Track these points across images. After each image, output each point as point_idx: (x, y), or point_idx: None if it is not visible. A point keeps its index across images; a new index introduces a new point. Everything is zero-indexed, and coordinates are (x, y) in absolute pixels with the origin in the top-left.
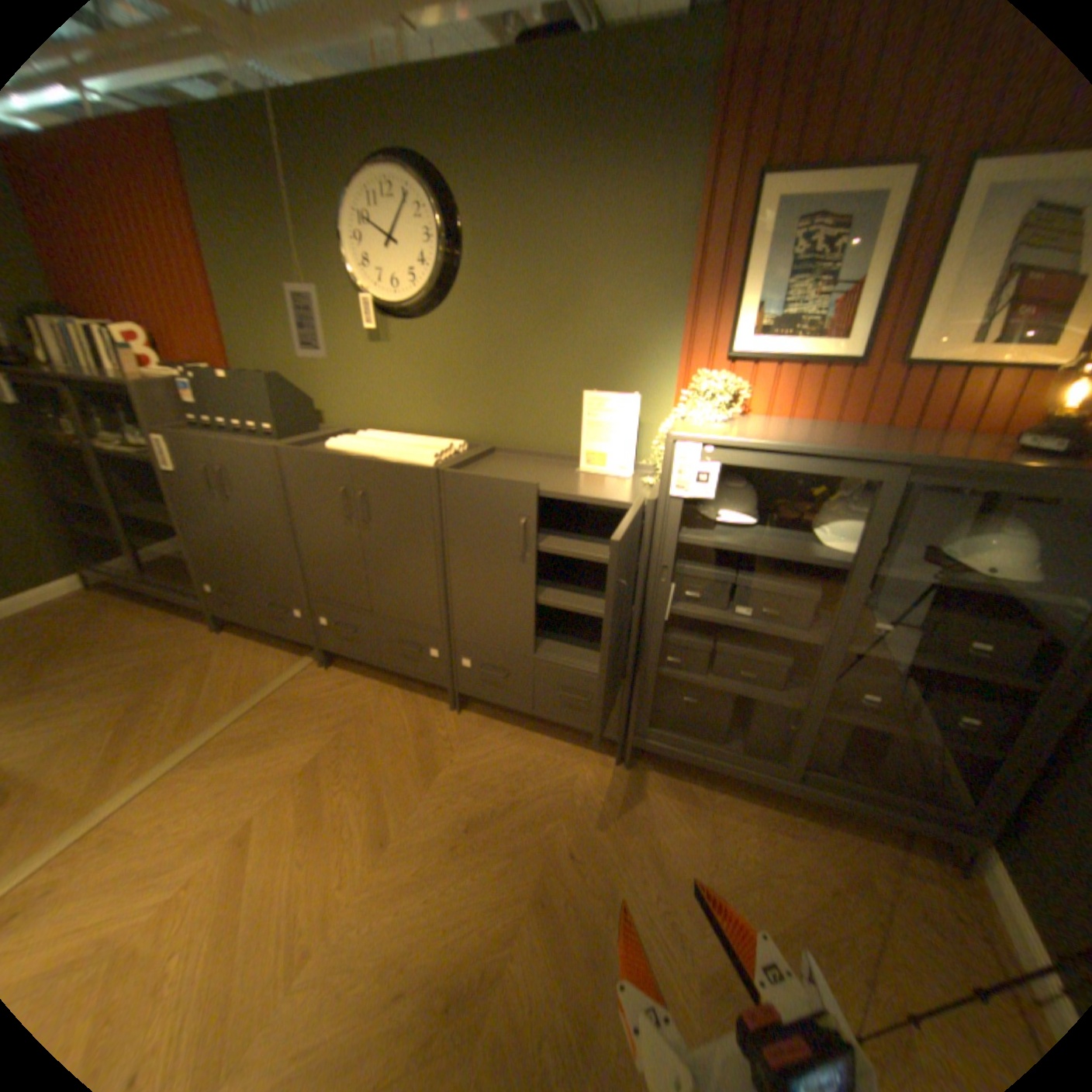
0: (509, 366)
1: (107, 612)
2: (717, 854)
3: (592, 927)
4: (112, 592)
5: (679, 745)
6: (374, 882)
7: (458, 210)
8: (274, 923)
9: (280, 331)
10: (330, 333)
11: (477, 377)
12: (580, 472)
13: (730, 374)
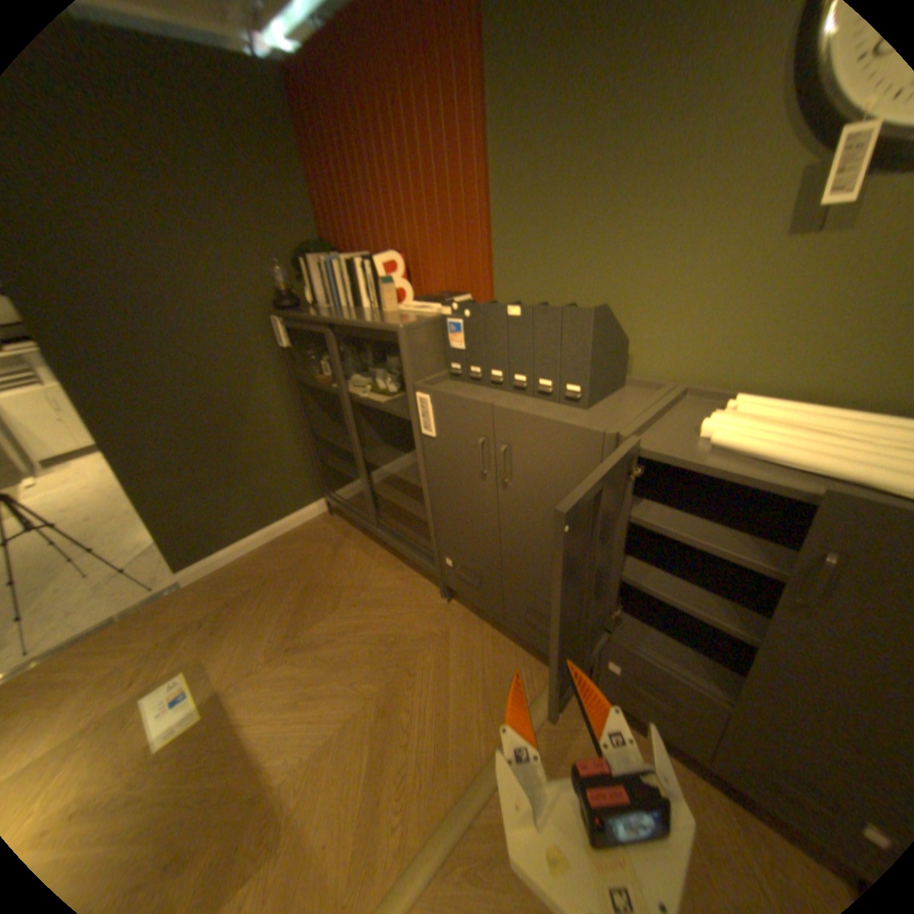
0: None
1: (350, 544)
2: None
3: None
4: (352, 519)
5: None
6: None
7: None
8: None
9: (593, 237)
10: (697, 227)
11: None
12: None
13: None
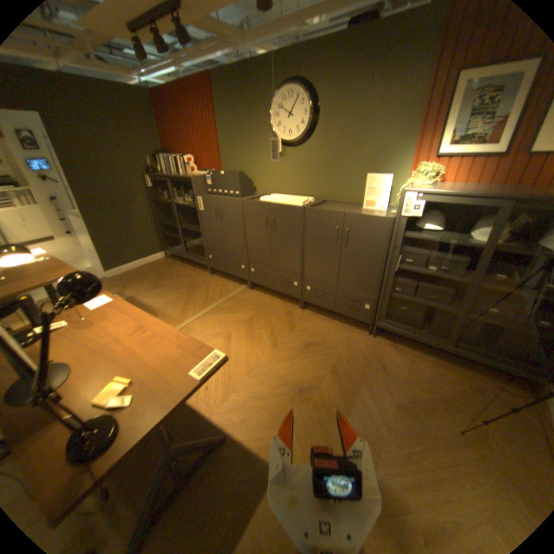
0: (335, 165)
1: (174, 265)
2: (411, 370)
3: (354, 382)
4: (175, 259)
5: (398, 327)
6: (274, 356)
7: (319, 100)
8: (242, 360)
9: (243, 155)
10: (262, 155)
11: (321, 170)
12: (363, 209)
13: (436, 163)
